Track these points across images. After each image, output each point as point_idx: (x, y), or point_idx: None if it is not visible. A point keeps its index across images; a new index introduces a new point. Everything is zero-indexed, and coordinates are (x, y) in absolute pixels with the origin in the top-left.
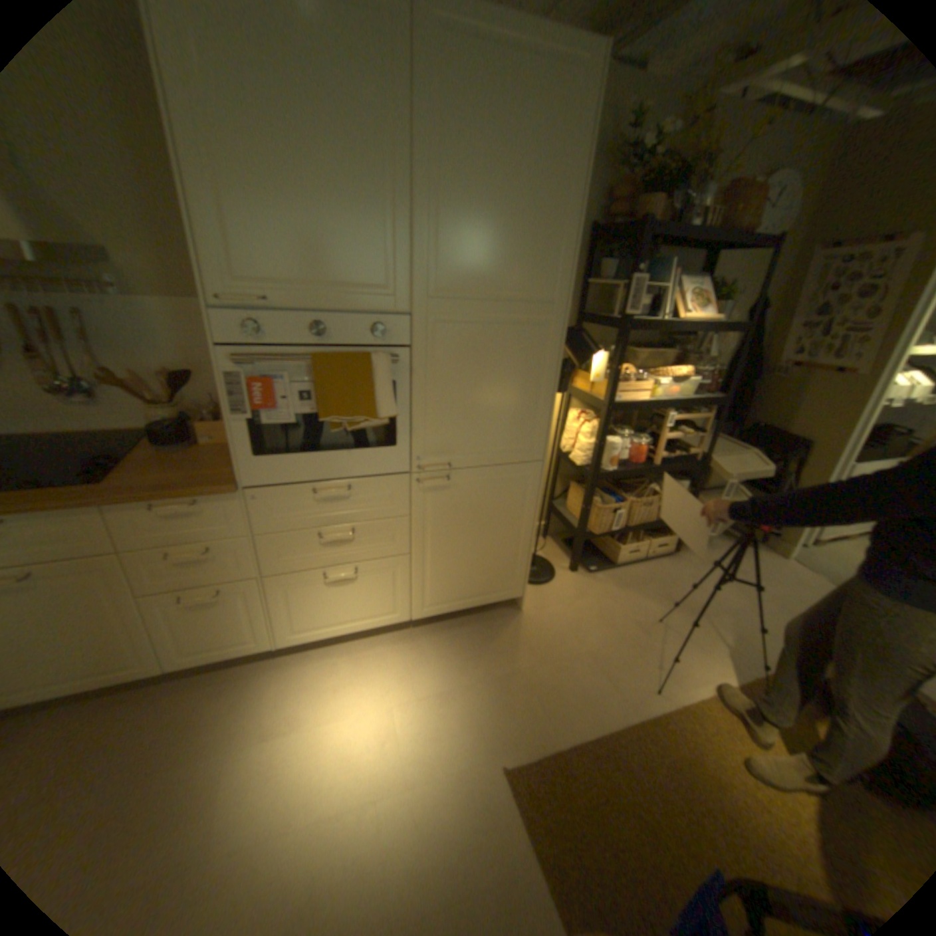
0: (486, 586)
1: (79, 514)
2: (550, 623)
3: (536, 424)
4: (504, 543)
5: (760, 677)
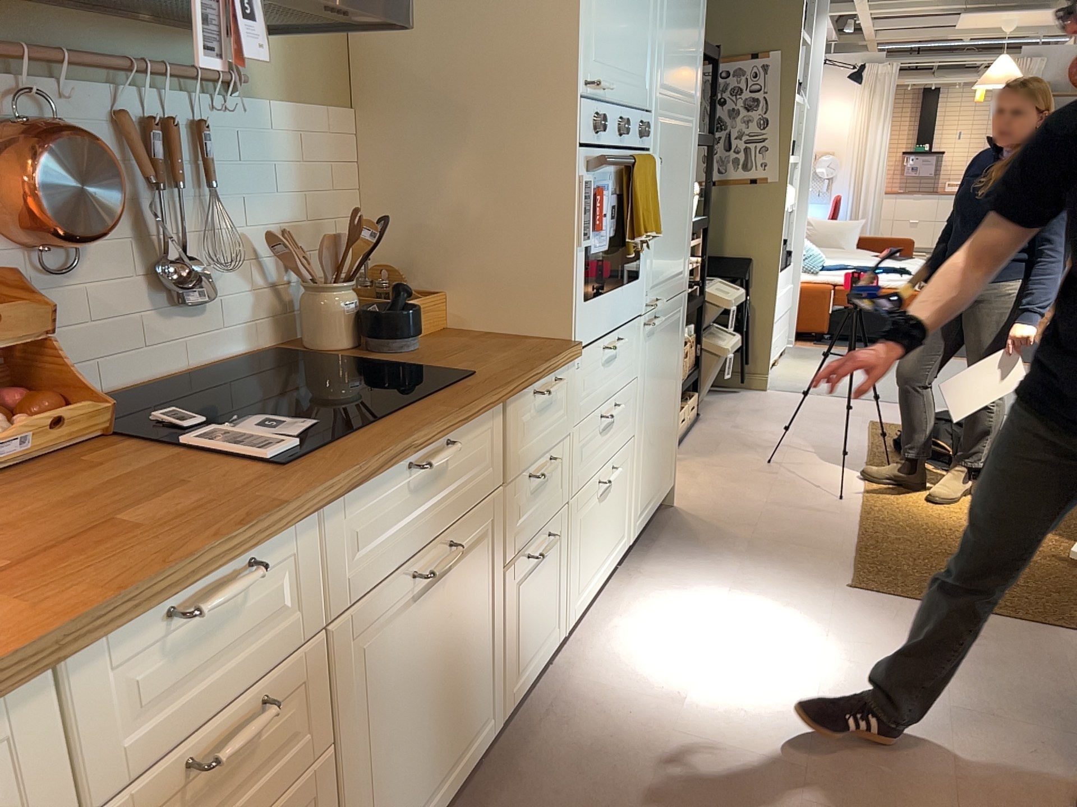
0: (662, 473)
1: (490, 416)
2: (708, 501)
3: (686, 243)
4: (671, 404)
5: (861, 460)
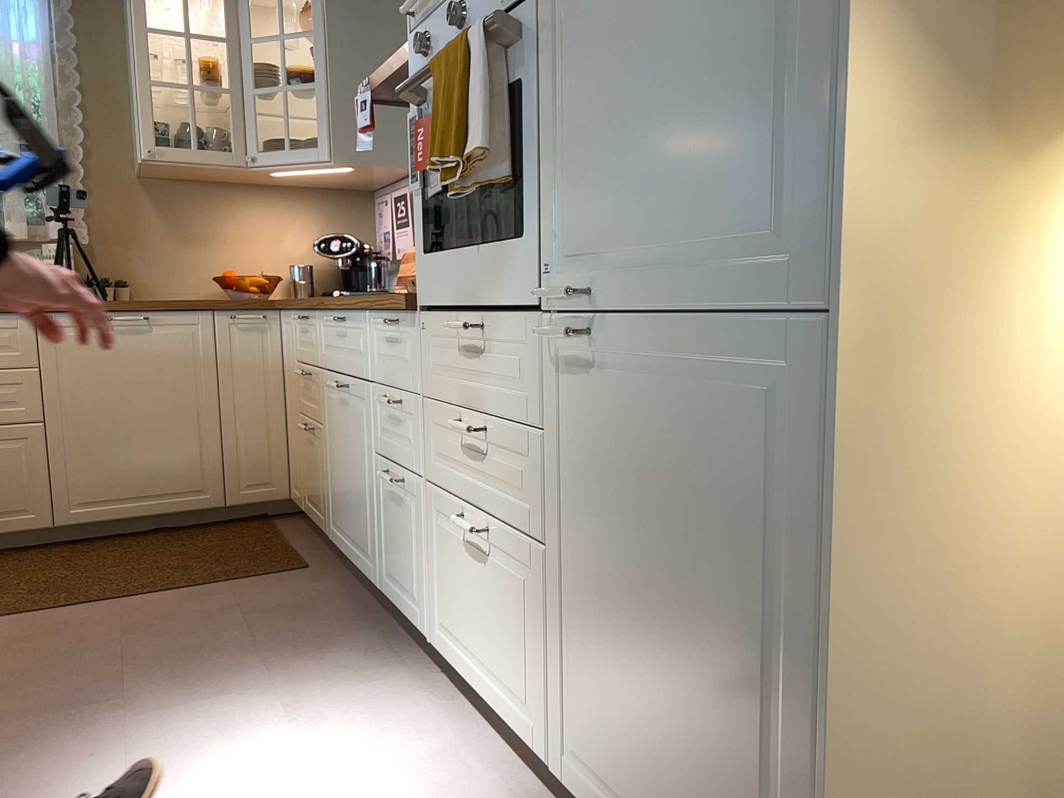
0: None
1: (362, 319)
2: None
3: (810, 131)
4: (741, 678)
5: None
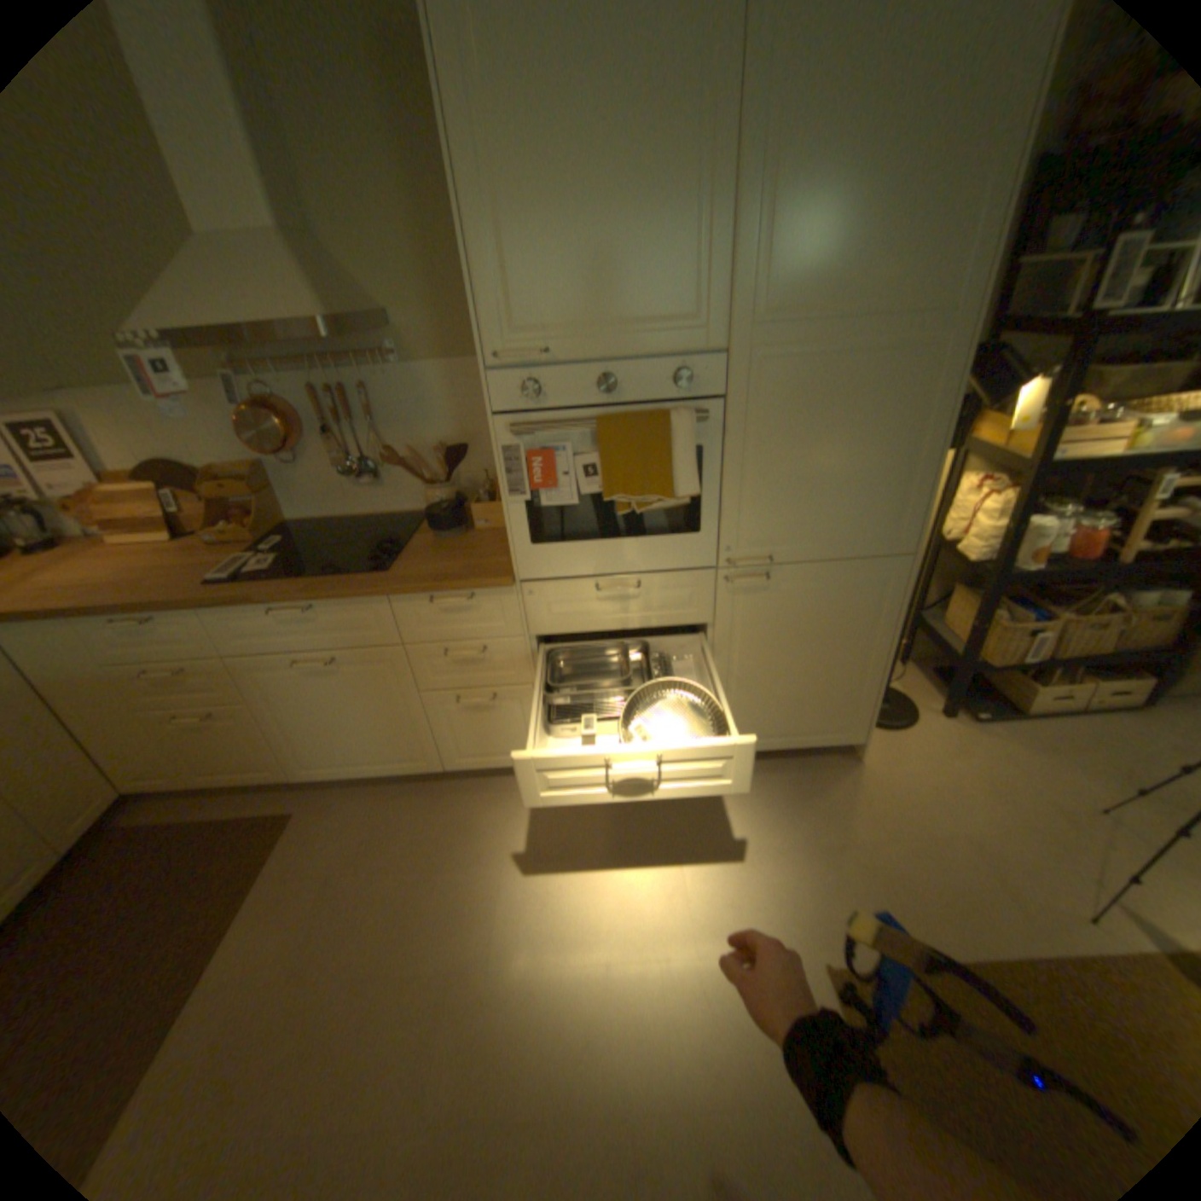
0: (810, 724)
1: (369, 602)
2: (906, 786)
3: (907, 499)
4: (843, 669)
5: None
